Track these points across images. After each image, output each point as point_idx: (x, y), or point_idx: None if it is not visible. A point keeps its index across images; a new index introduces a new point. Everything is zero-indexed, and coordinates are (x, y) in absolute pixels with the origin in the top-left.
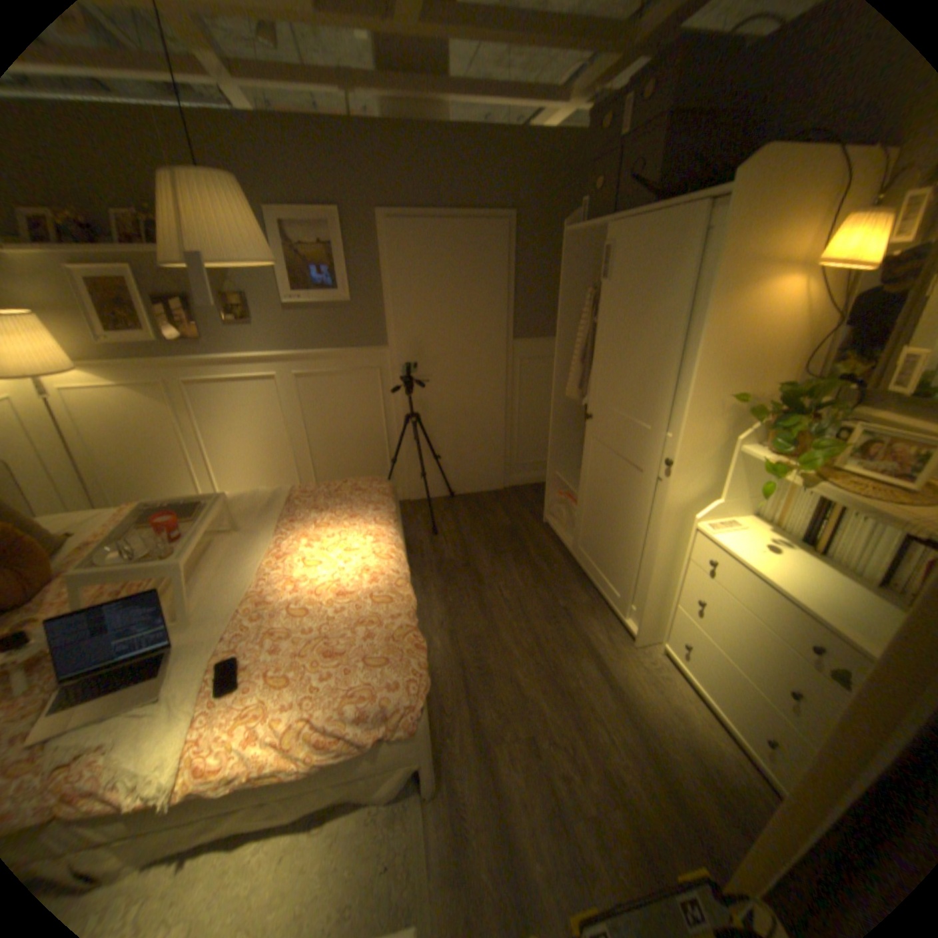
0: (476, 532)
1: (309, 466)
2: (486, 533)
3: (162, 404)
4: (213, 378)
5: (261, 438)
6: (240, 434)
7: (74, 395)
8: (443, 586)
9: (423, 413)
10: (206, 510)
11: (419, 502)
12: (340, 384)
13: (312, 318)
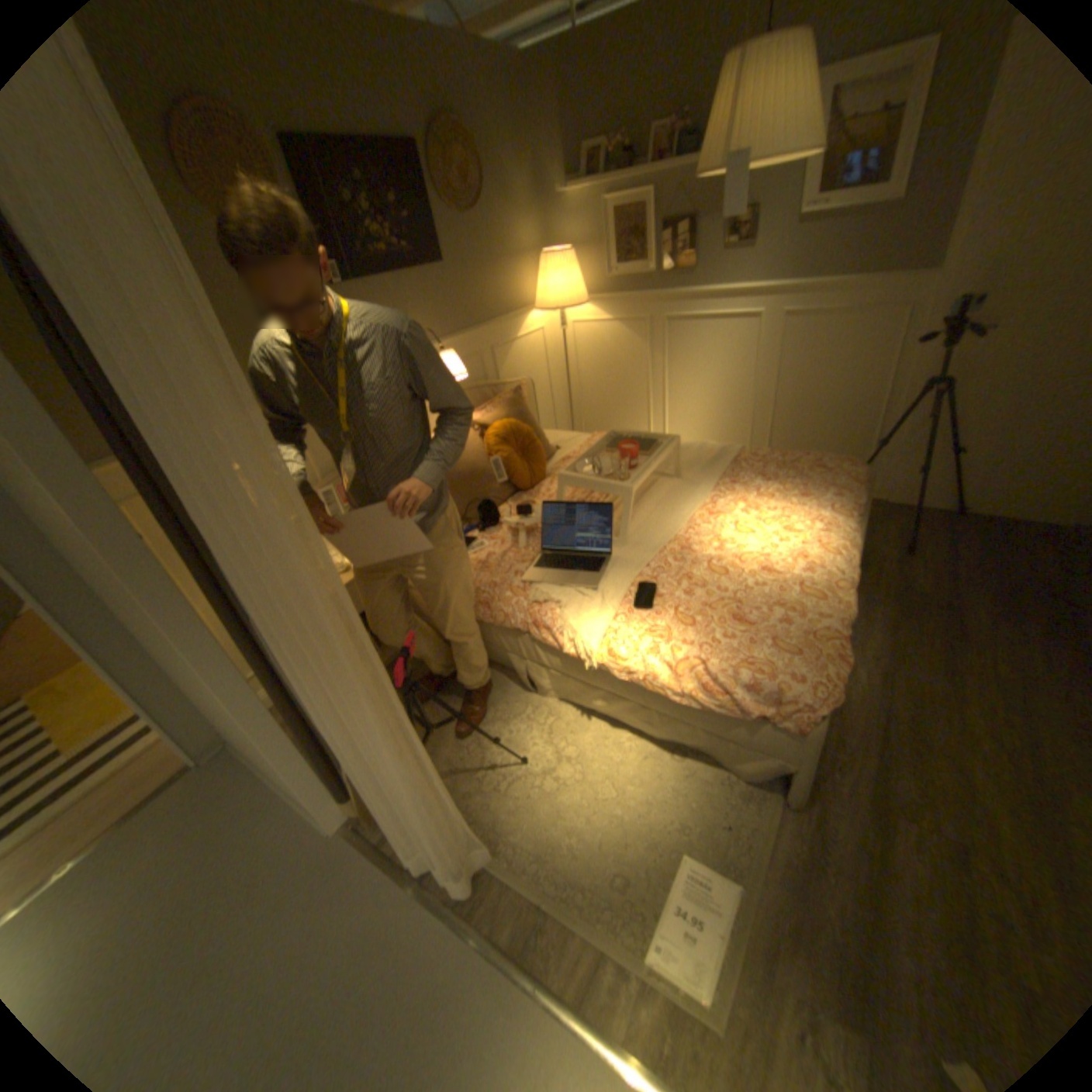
0: (987, 573)
1: (767, 429)
2: (1005, 581)
3: (644, 342)
4: (696, 315)
5: (724, 389)
6: (704, 381)
7: (582, 328)
8: (898, 621)
9: (963, 379)
10: (662, 449)
11: (902, 509)
12: (843, 327)
13: (836, 231)
